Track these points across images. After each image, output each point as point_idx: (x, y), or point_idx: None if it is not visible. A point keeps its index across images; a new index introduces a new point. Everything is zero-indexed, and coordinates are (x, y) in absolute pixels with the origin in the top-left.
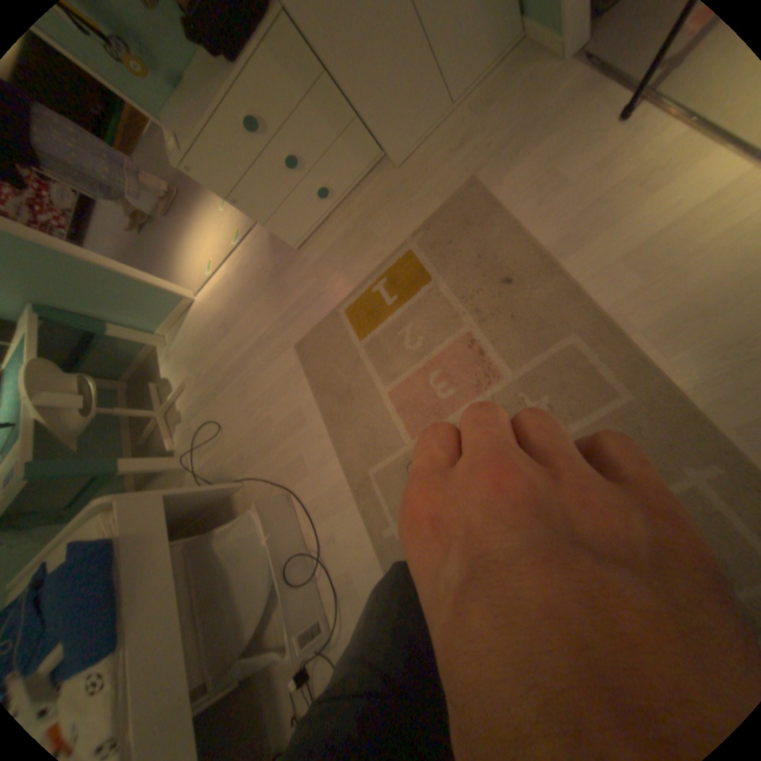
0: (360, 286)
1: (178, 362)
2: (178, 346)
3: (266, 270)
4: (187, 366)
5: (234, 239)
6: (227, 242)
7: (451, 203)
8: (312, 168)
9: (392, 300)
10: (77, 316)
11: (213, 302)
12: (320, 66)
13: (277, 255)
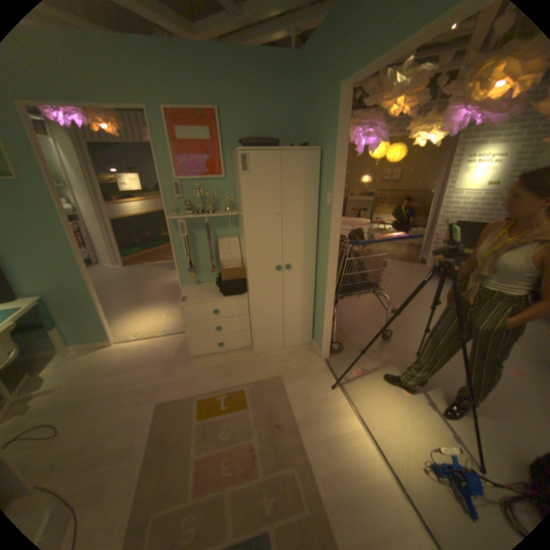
0: (212, 393)
1: (65, 374)
2: (74, 365)
3: (168, 358)
4: (68, 380)
5: (161, 334)
6: (156, 332)
7: (268, 381)
8: (223, 335)
9: (224, 409)
10: (49, 316)
11: (123, 354)
12: (248, 313)
13: (179, 354)
